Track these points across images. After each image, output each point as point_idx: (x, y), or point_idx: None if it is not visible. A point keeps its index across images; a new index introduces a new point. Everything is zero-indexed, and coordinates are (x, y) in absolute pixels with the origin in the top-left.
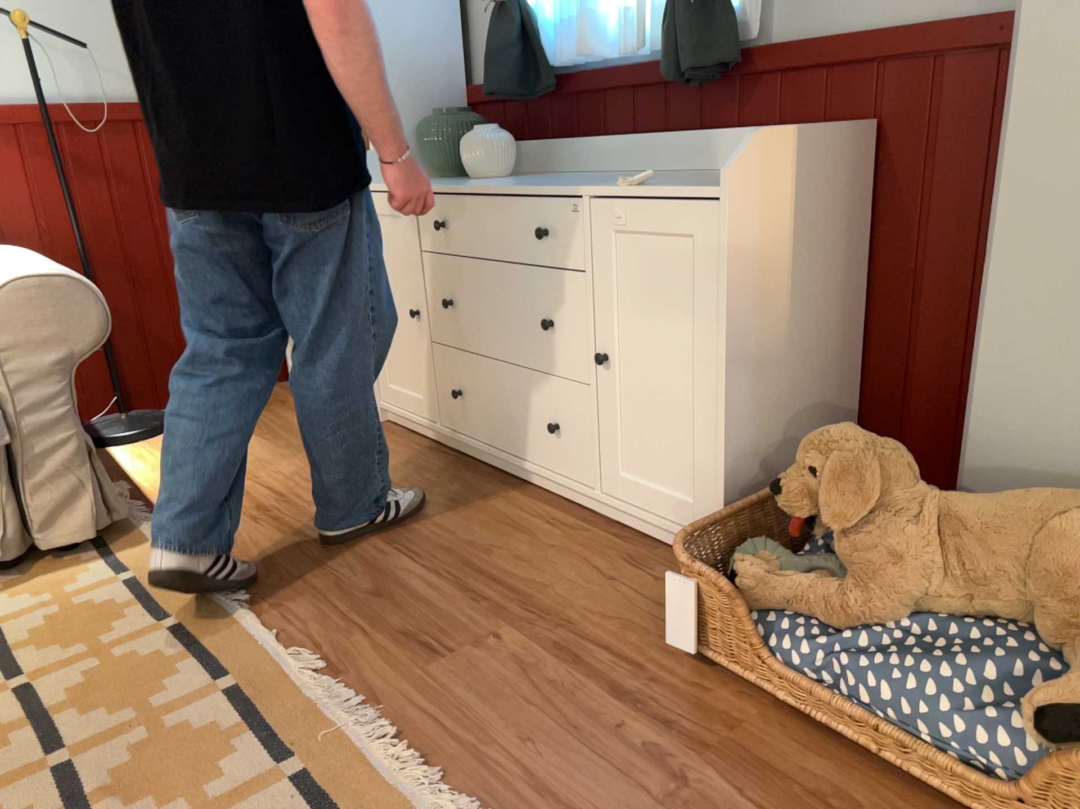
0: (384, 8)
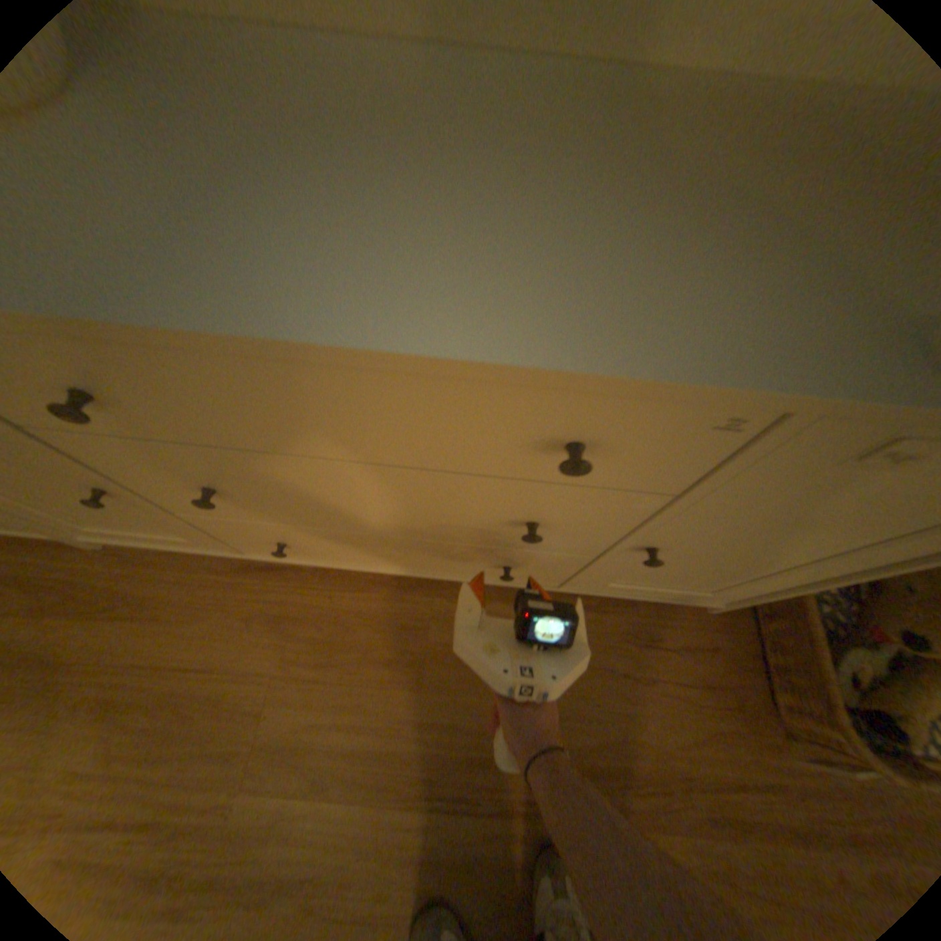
0: None
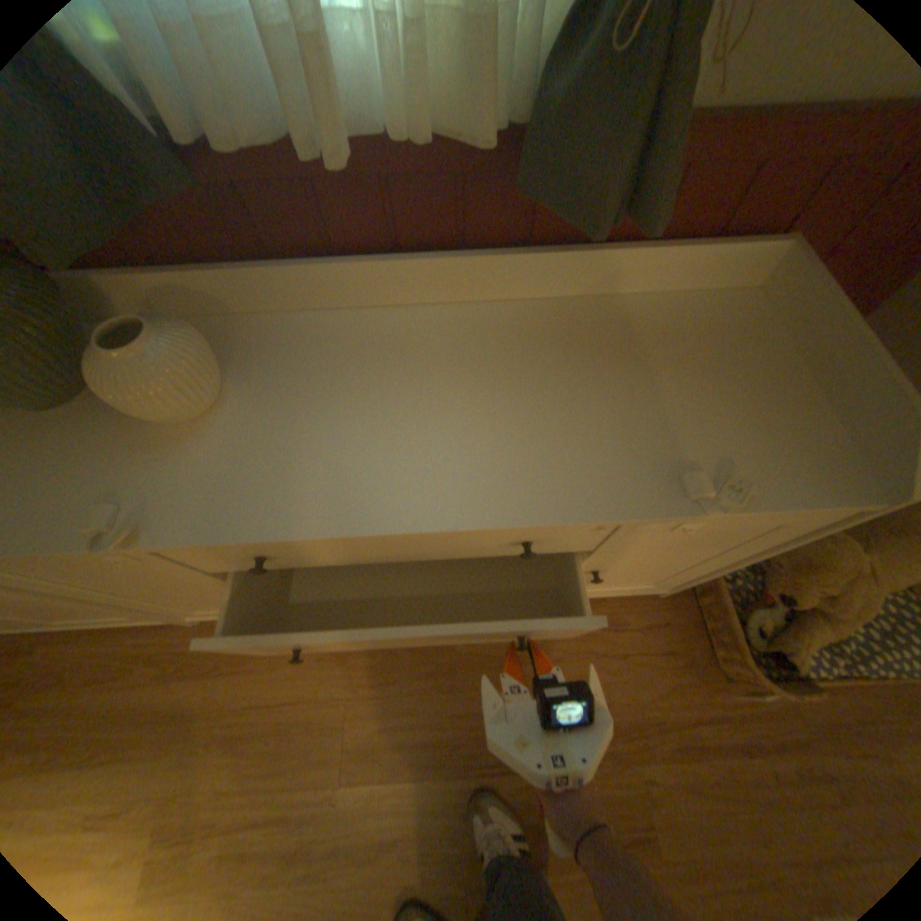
0: None
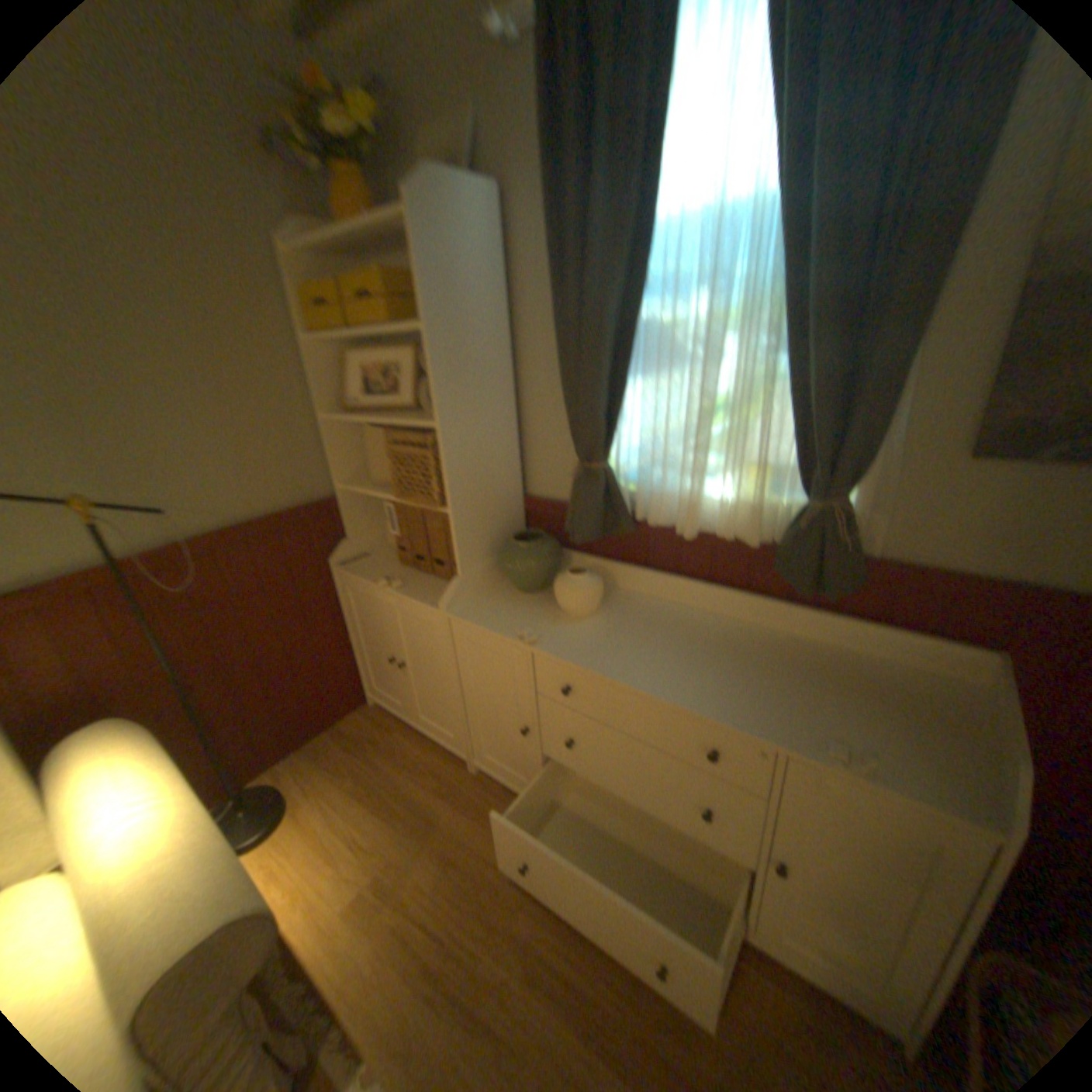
0: (467, 450)
